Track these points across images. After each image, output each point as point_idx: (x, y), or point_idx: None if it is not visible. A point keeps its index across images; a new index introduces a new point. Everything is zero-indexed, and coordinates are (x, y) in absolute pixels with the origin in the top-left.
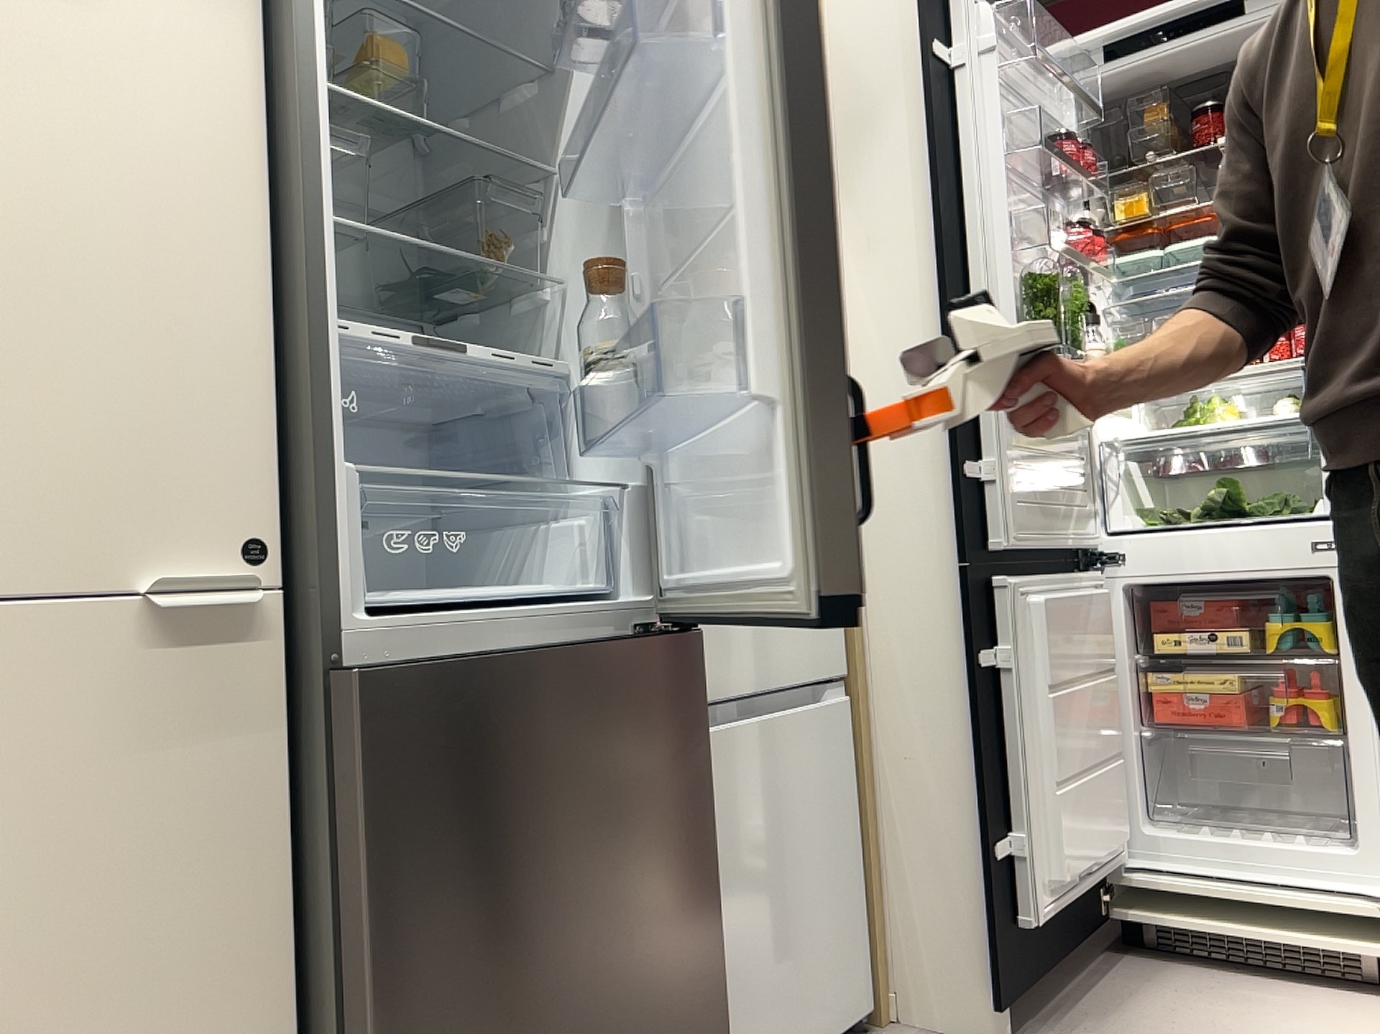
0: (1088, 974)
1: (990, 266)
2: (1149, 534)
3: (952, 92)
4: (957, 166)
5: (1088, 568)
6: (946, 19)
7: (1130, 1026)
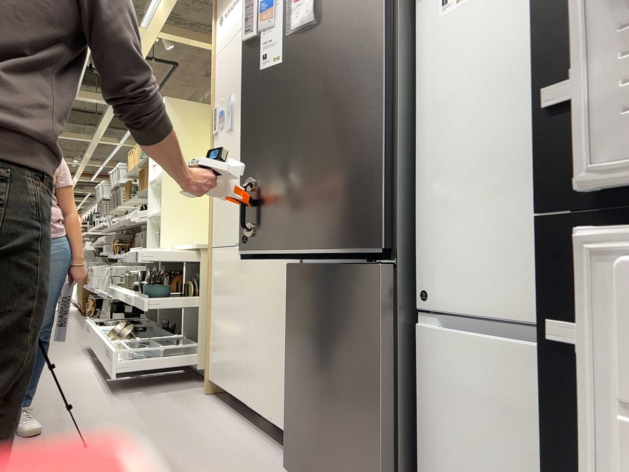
0: None
1: None
2: None
3: None
4: None
5: None
6: None
7: None
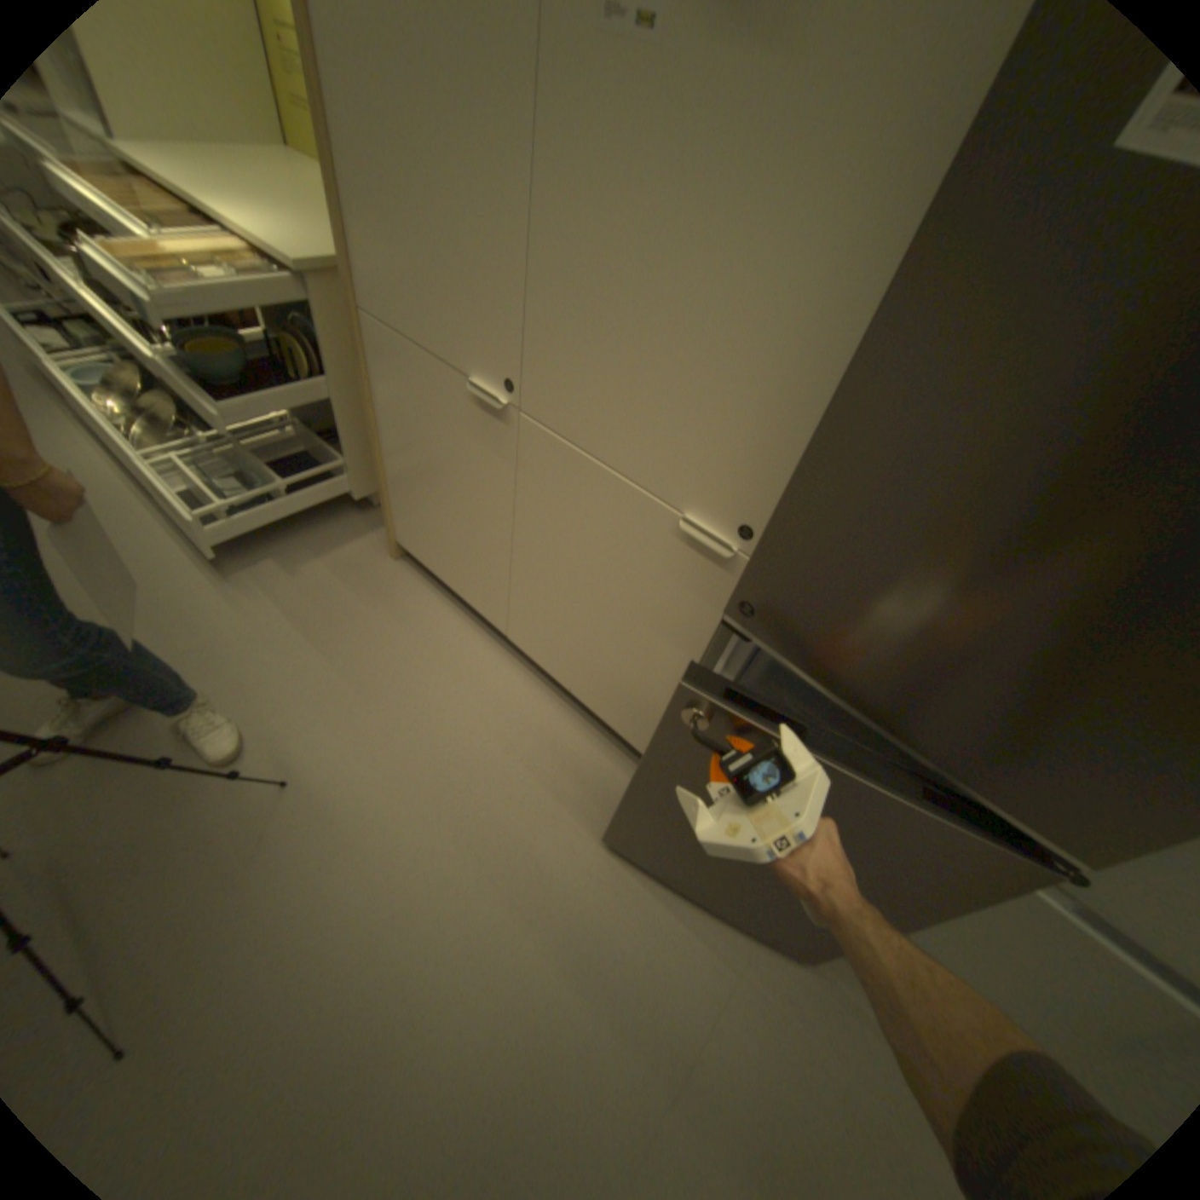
0: None
1: None
2: None
3: None
4: None
5: None
6: None
7: None
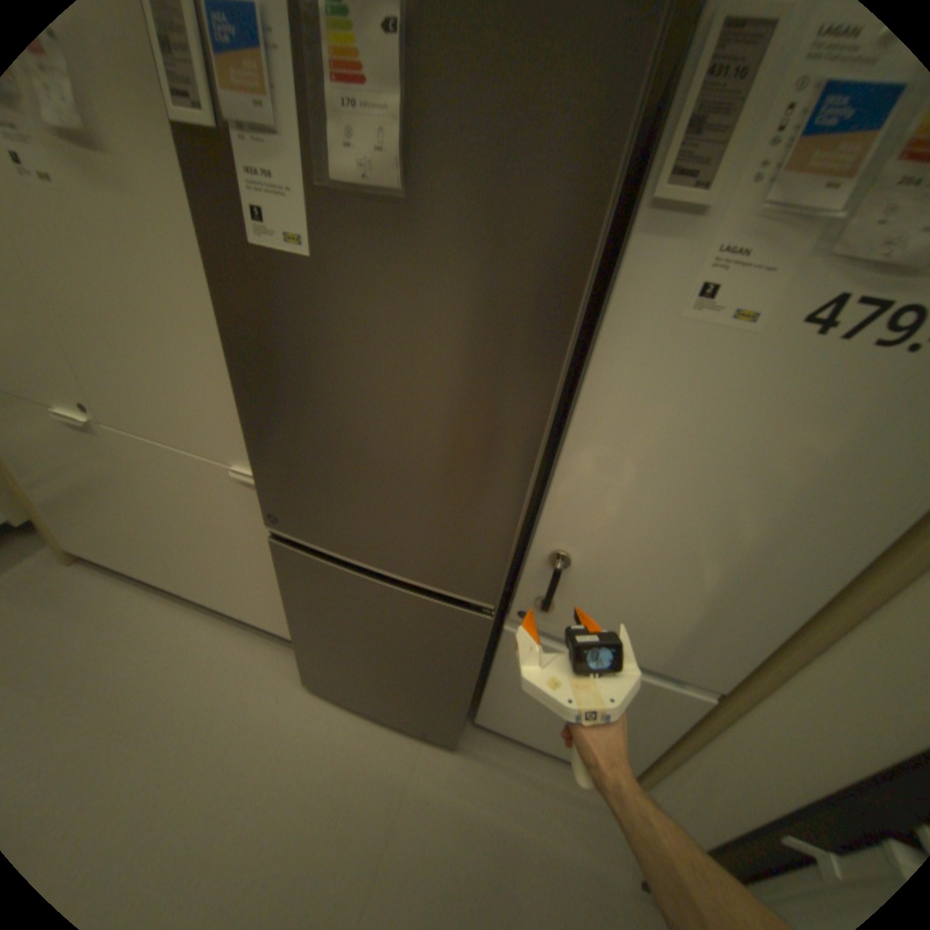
0: None
1: None
2: None
3: None
4: None
5: None
6: None
7: None
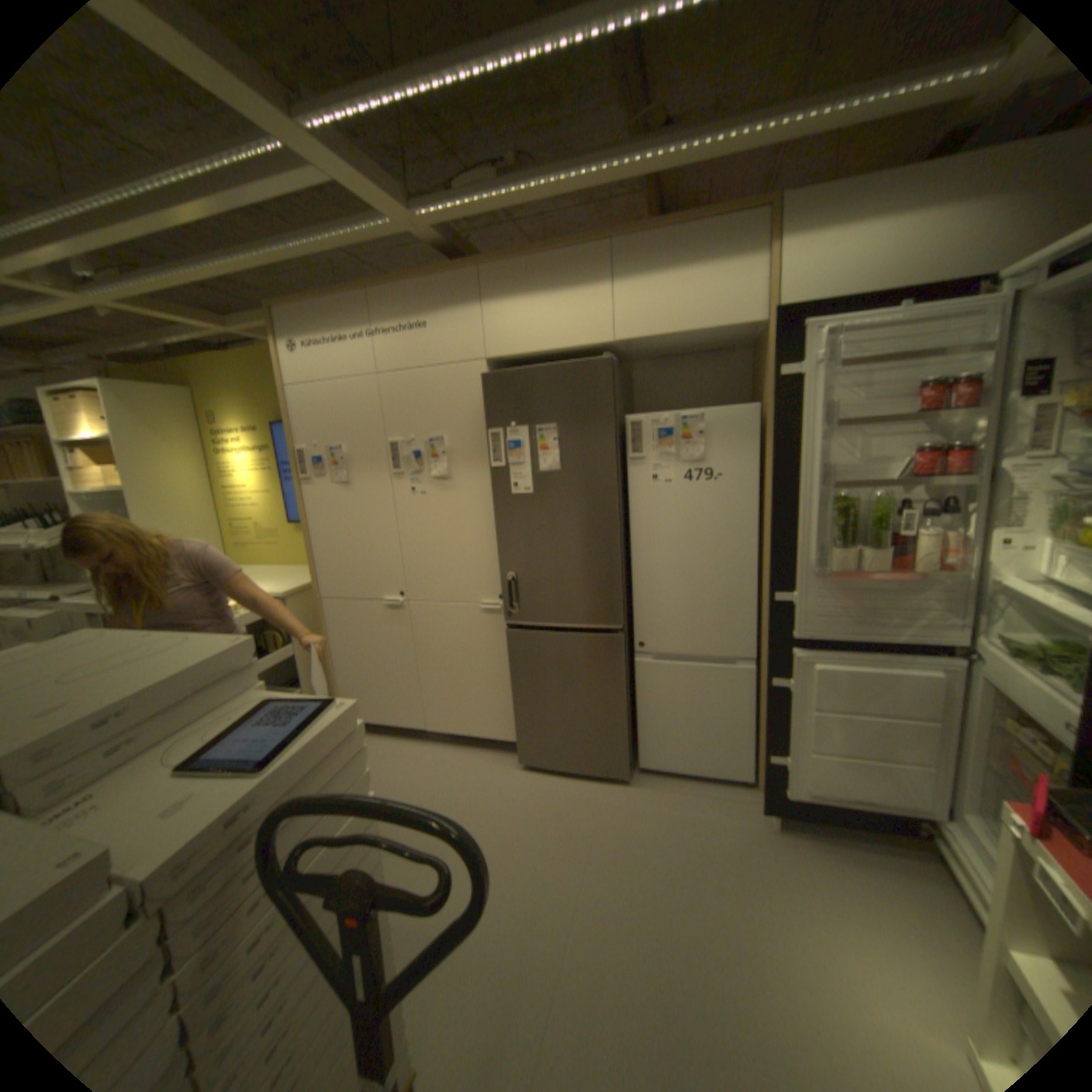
0: (888, 851)
1: (807, 494)
2: (1000, 655)
3: (800, 390)
4: (798, 435)
5: (975, 655)
6: (801, 344)
7: (839, 873)
